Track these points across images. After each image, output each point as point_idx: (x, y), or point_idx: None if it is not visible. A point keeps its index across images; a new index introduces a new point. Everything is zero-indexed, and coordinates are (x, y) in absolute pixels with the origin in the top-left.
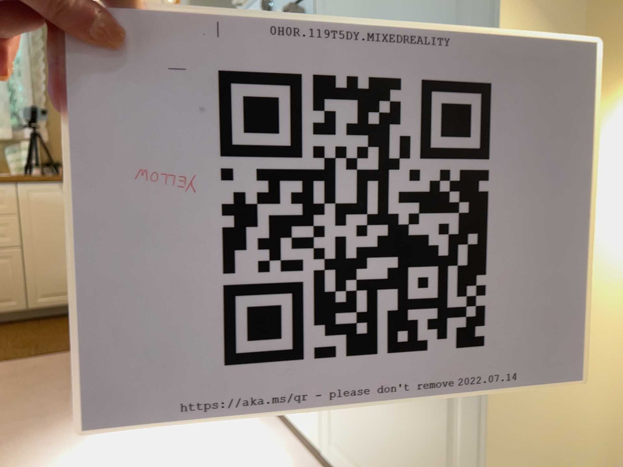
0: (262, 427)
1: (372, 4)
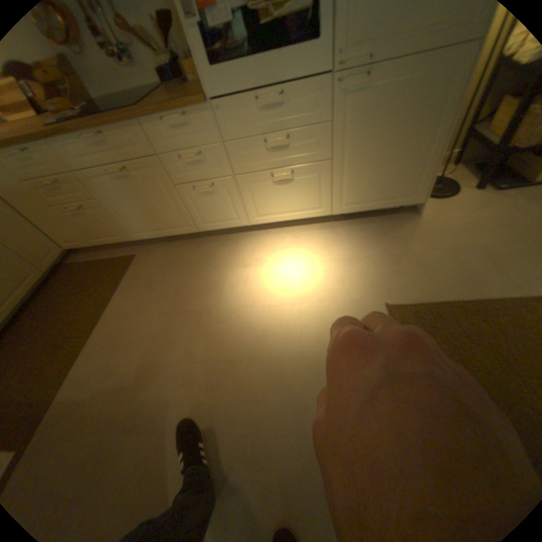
0: (276, 235)
1: None
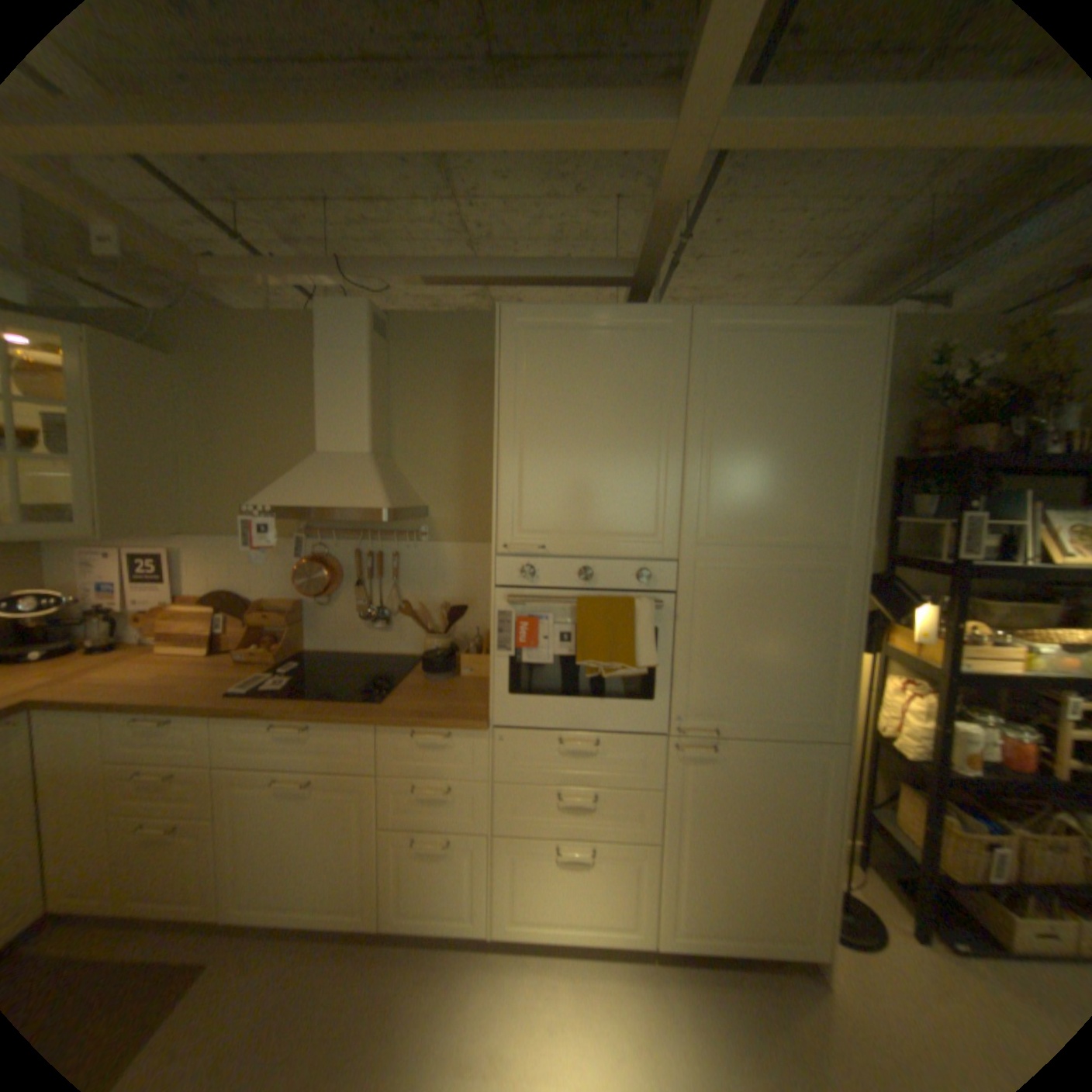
0: (535, 976)
1: (747, 629)
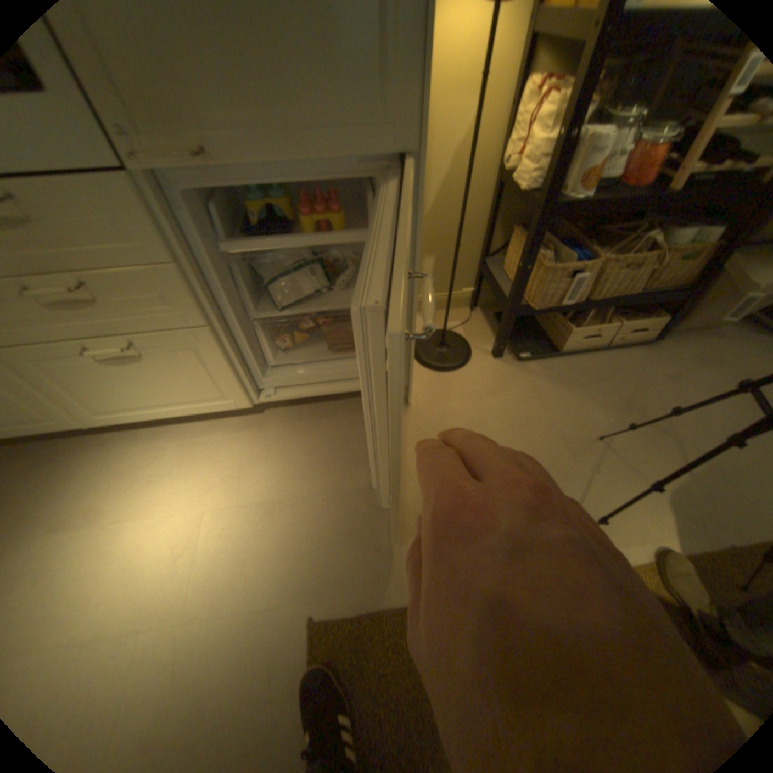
0: (151, 443)
1: None
